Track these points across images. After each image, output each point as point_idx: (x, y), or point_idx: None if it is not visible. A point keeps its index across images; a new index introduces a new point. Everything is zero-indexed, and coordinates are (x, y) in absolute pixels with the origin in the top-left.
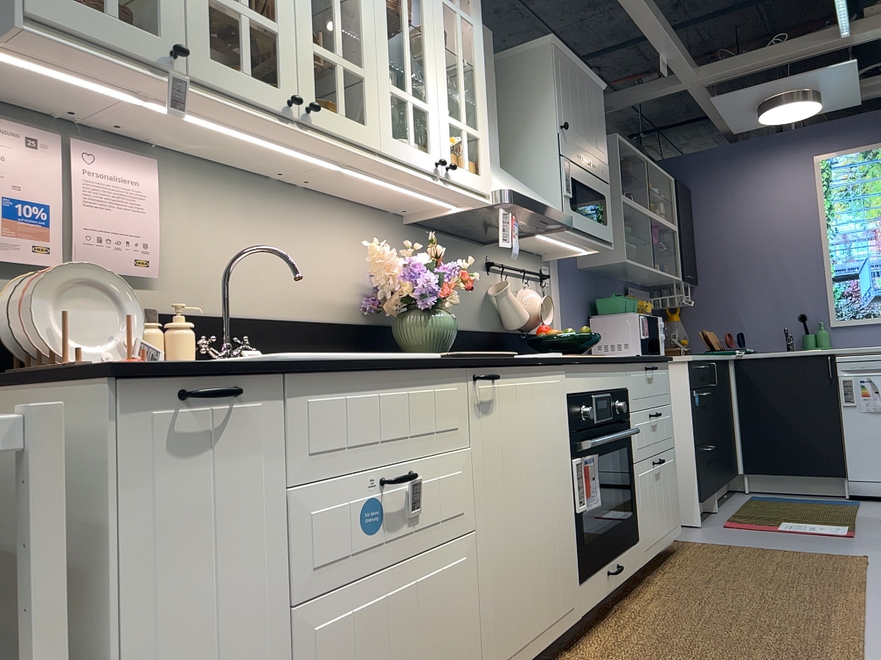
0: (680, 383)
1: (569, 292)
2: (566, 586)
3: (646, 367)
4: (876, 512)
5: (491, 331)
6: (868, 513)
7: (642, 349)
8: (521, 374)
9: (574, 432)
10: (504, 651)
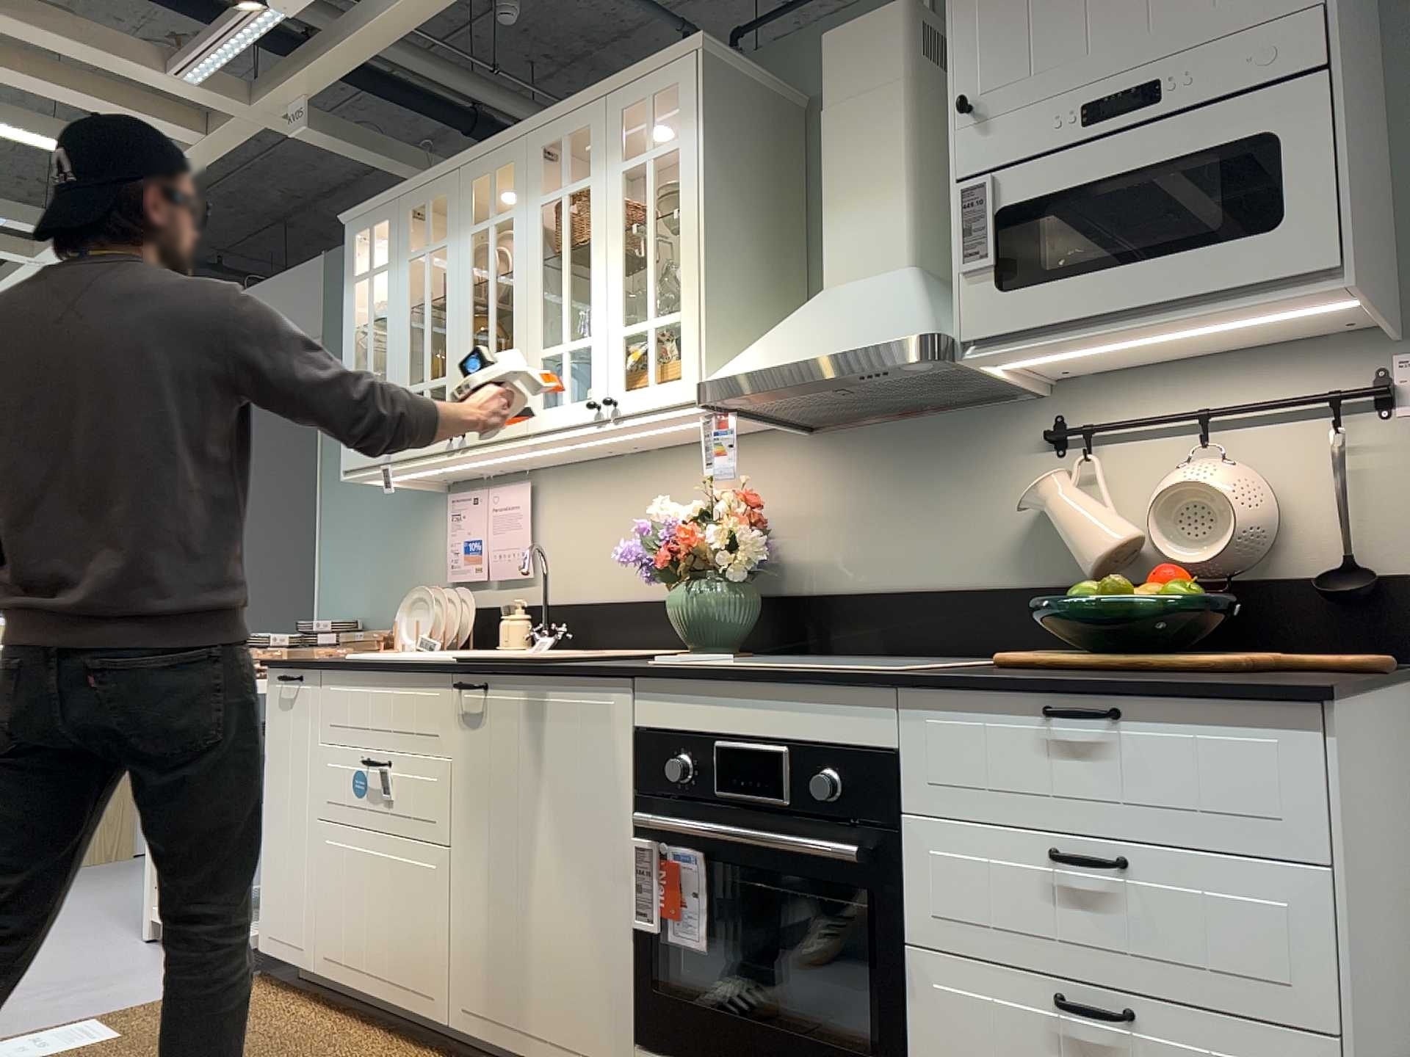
0: None
1: None
2: (595, 1020)
3: (1049, 707)
4: None
5: (1052, 583)
6: None
7: None
8: (528, 685)
9: (646, 794)
10: (475, 1002)
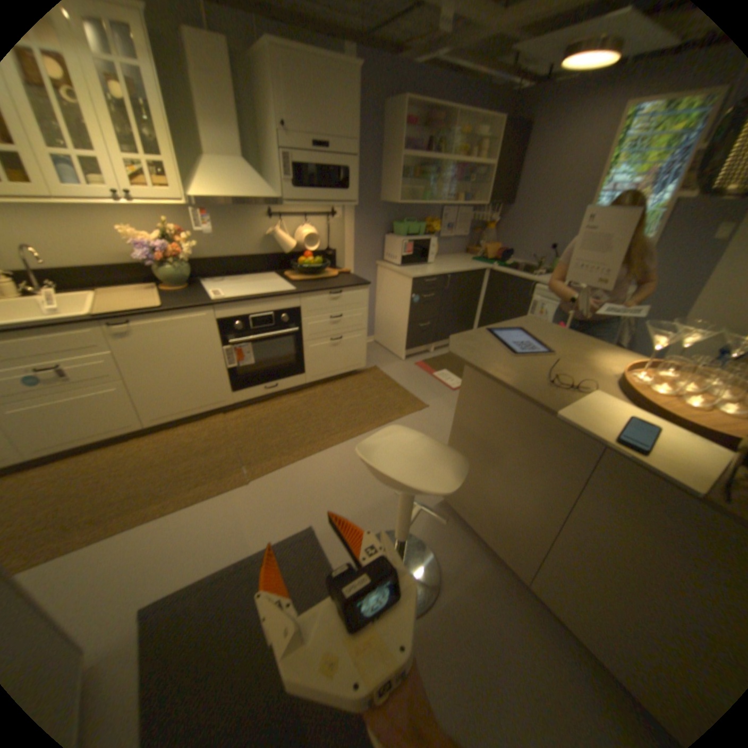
0: (408, 288)
1: (364, 219)
2: (218, 393)
3: (331, 292)
4: None
5: (272, 252)
6: None
7: (403, 261)
8: (159, 316)
9: (226, 334)
10: (159, 414)
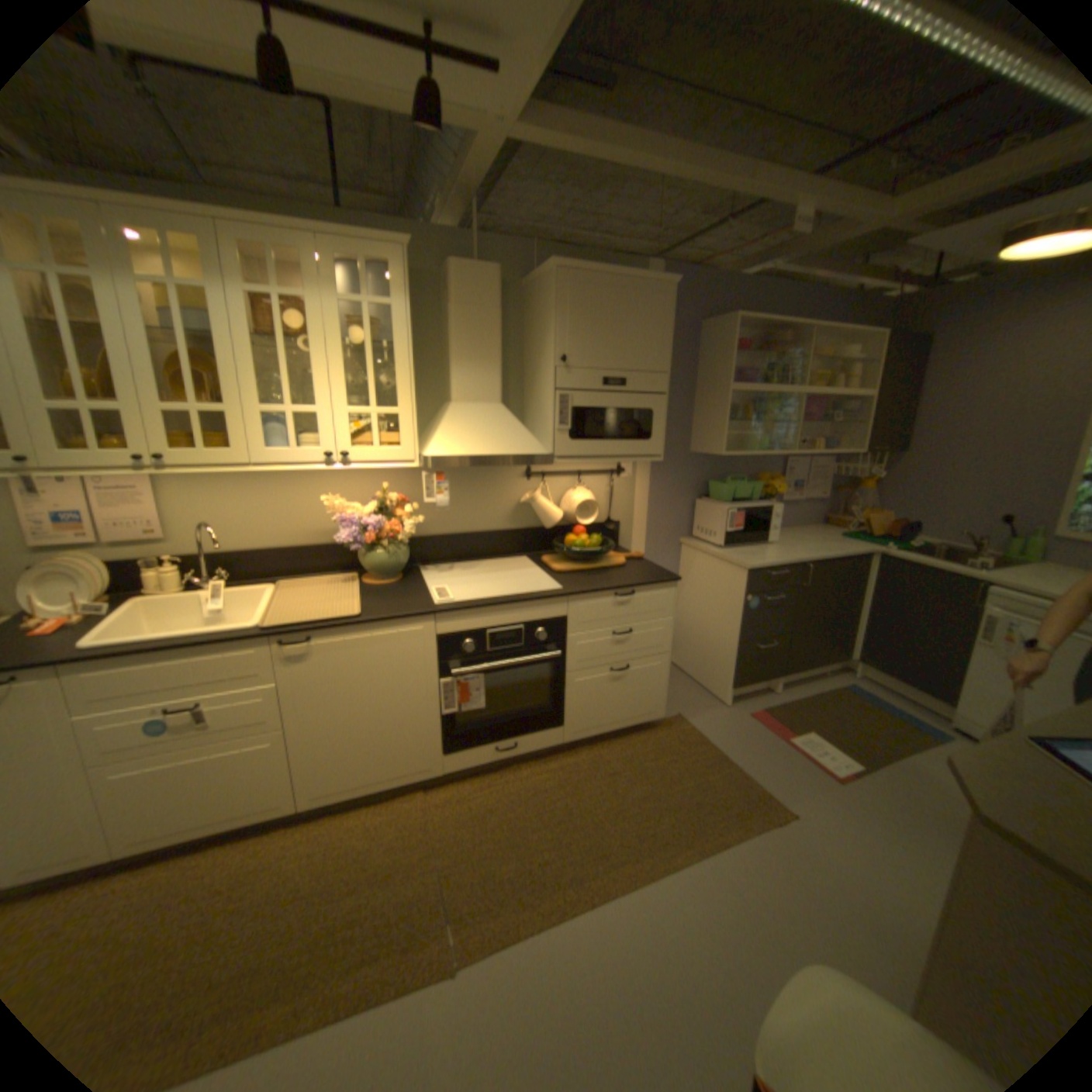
0: (738, 586)
1: (664, 478)
2: (418, 758)
3: (615, 594)
4: (941, 765)
5: (524, 528)
6: (929, 762)
7: (727, 541)
8: (353, 631)
9: (446, 660)
10: (323, 791)
